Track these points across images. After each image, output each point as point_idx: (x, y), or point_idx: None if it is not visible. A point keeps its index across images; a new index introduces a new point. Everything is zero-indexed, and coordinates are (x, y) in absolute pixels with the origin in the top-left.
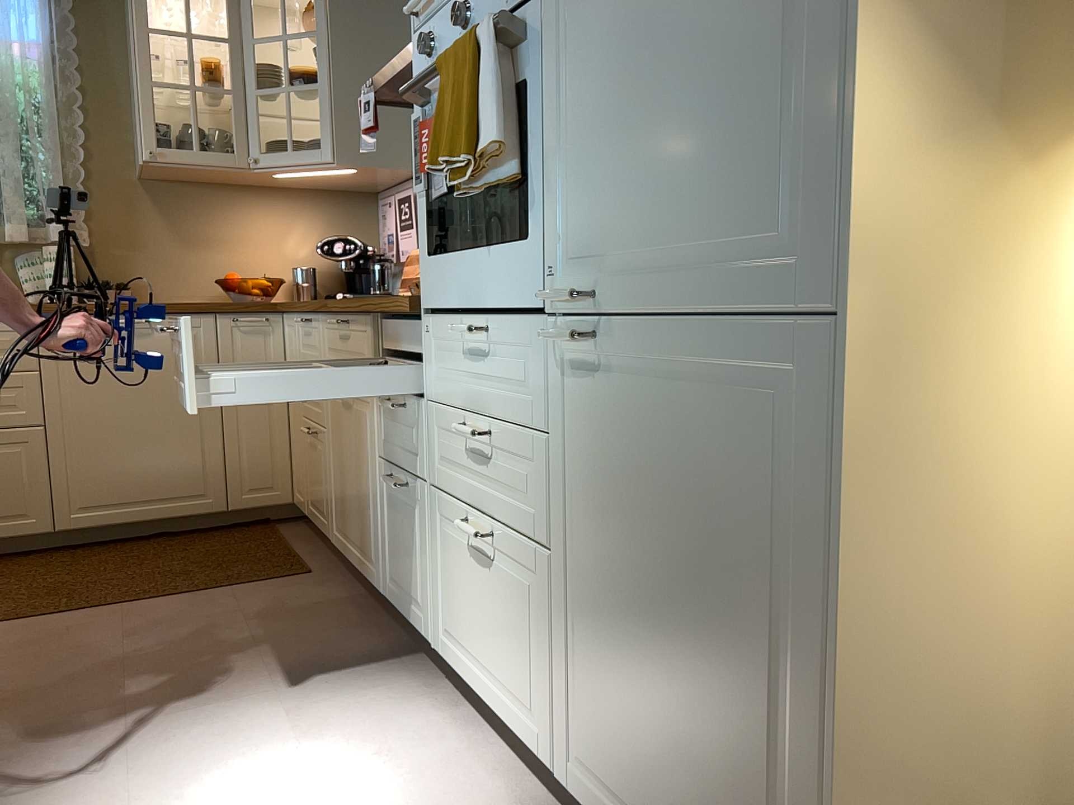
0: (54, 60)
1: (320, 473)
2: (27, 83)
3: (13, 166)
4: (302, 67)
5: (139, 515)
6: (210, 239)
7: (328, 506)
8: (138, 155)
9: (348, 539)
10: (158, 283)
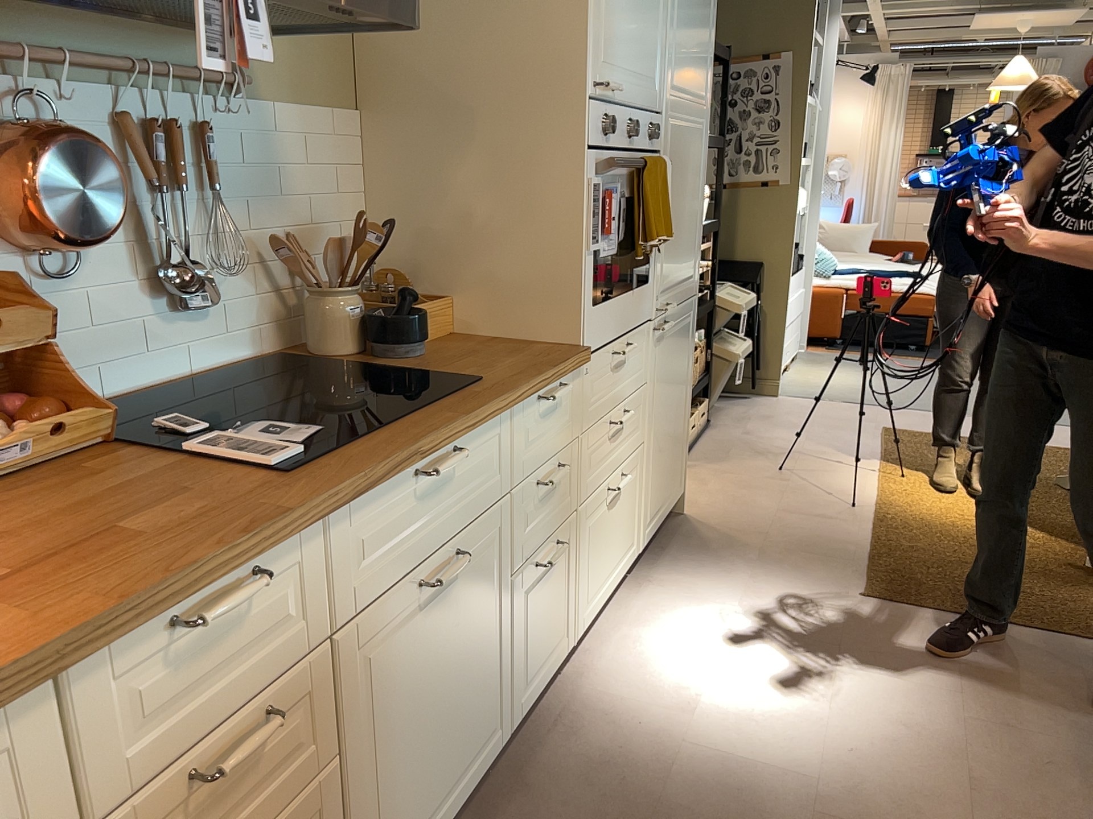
0: None
1: None
2: None
3: None
4: None
5: None
6: None
7: None
8: None
9: (428, 813)
10: None
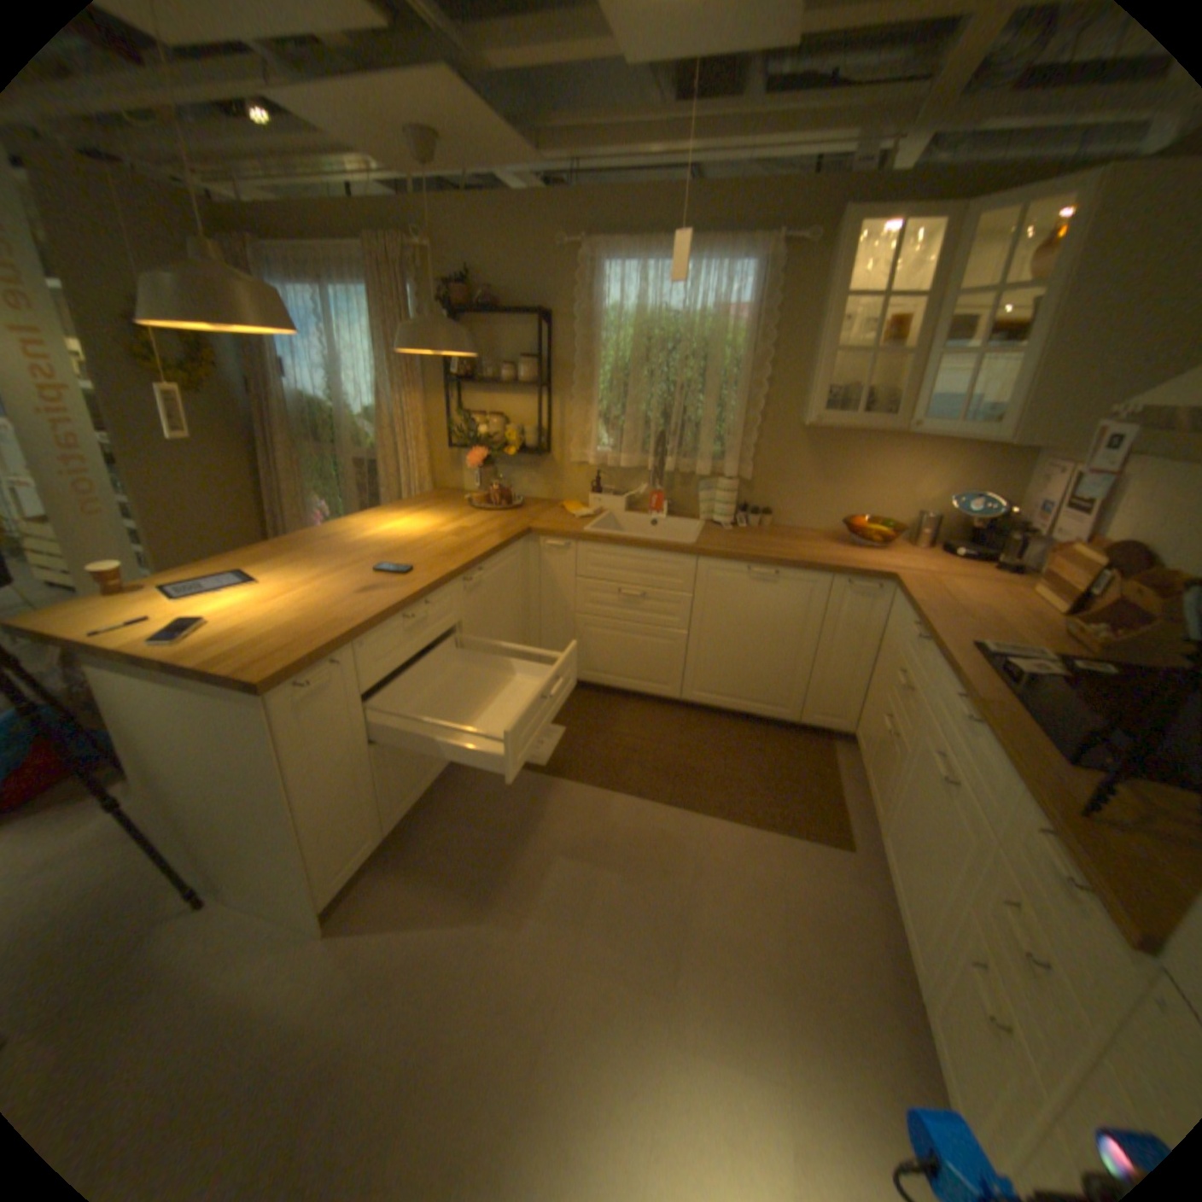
0: (758, 321)
1: (891, 771)
2: (734, 344)
3: (709, 417)
4: (1009, 319)
5: (736, 707)
6: (849, 478)
7: (890, 810)
8: (806, 403)
9: (902, 879)
10: (794, 511)
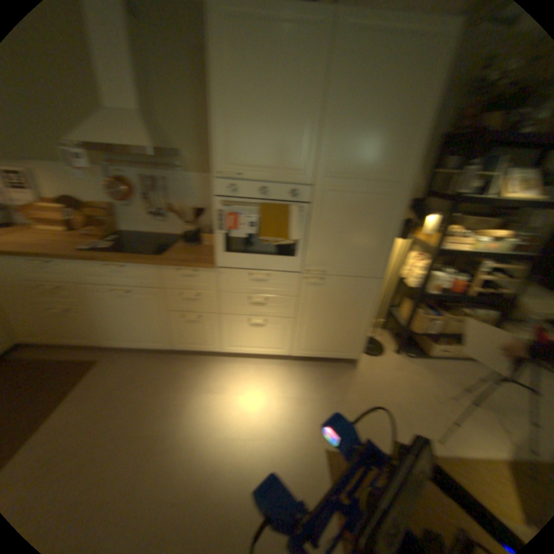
0: None
1: (81, 323)
2: None
3: None
4: None
5: None
6: None
7: (97, 334)
8: None
9: (130, 340)
10: None
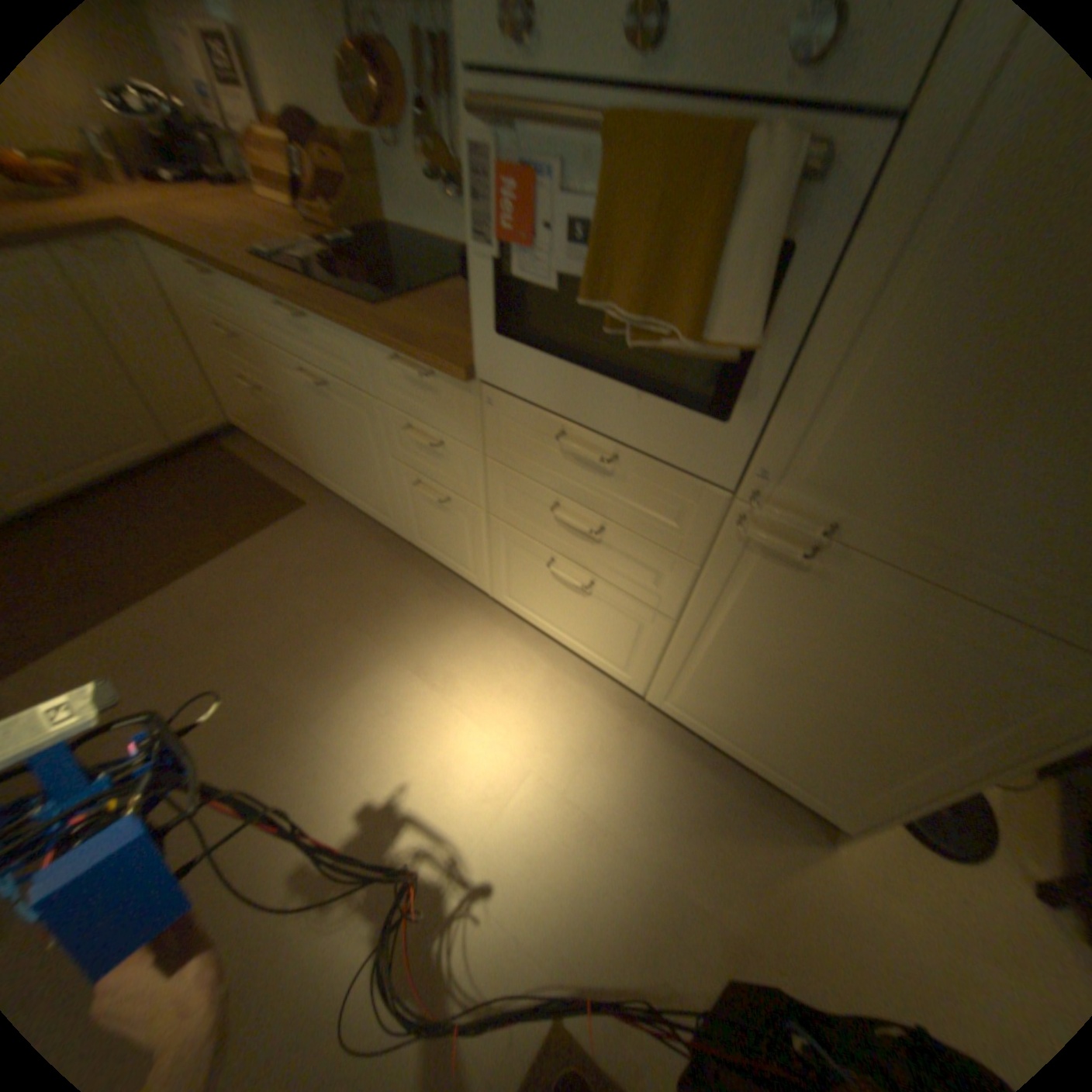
0: None
1: (272, 421)
2: None
3: None
4: None
5: (80, 475)
6: None
7: (296, 451)
8: None
9: (340, 487)
10: None
